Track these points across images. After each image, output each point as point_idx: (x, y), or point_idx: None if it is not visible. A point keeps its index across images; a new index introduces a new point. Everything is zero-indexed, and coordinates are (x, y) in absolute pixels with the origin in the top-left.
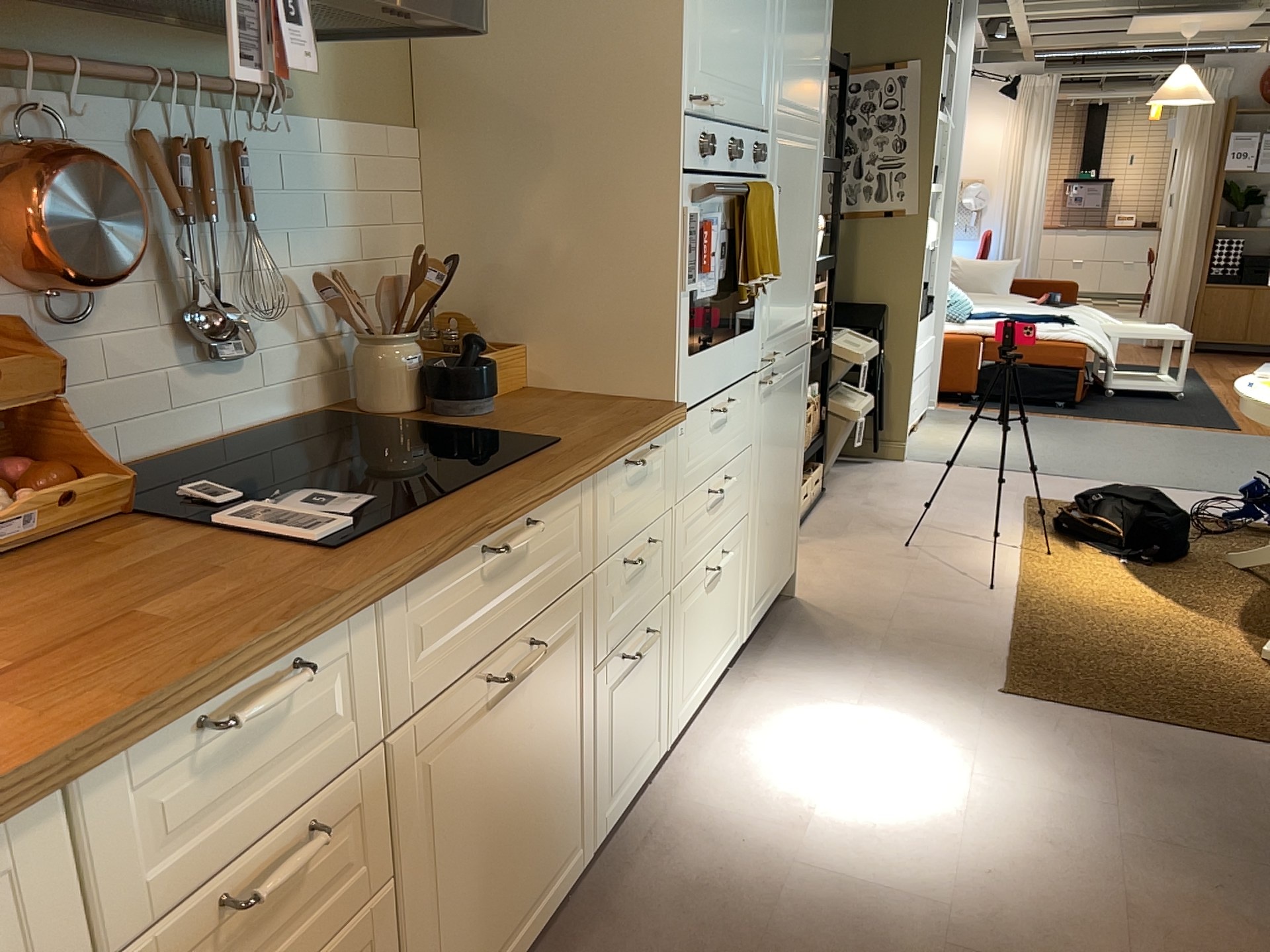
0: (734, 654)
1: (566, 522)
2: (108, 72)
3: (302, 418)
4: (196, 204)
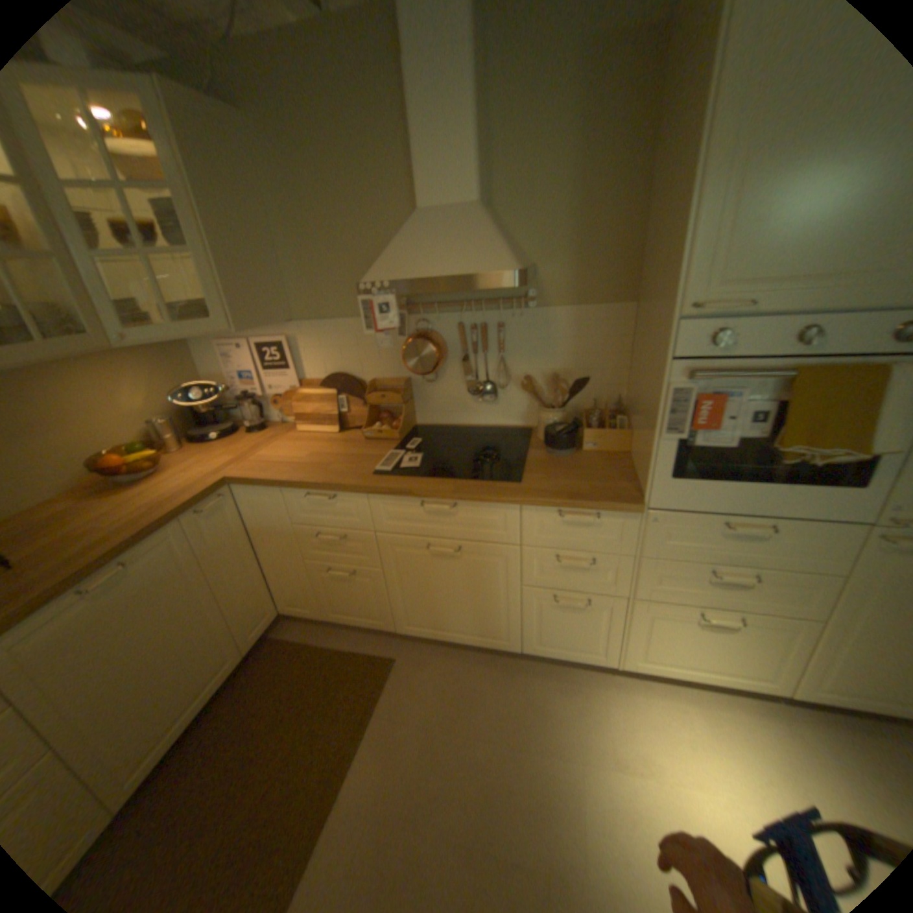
0: (766, 693)
1: (493, 515)
2: (446, 304)
3: (525, 427)
4: (479, 345)
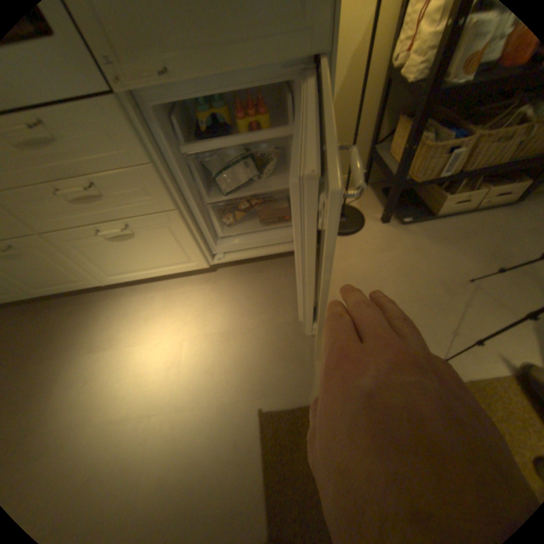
0: (193, 271)
1: None
2: None
3: None
4: None
